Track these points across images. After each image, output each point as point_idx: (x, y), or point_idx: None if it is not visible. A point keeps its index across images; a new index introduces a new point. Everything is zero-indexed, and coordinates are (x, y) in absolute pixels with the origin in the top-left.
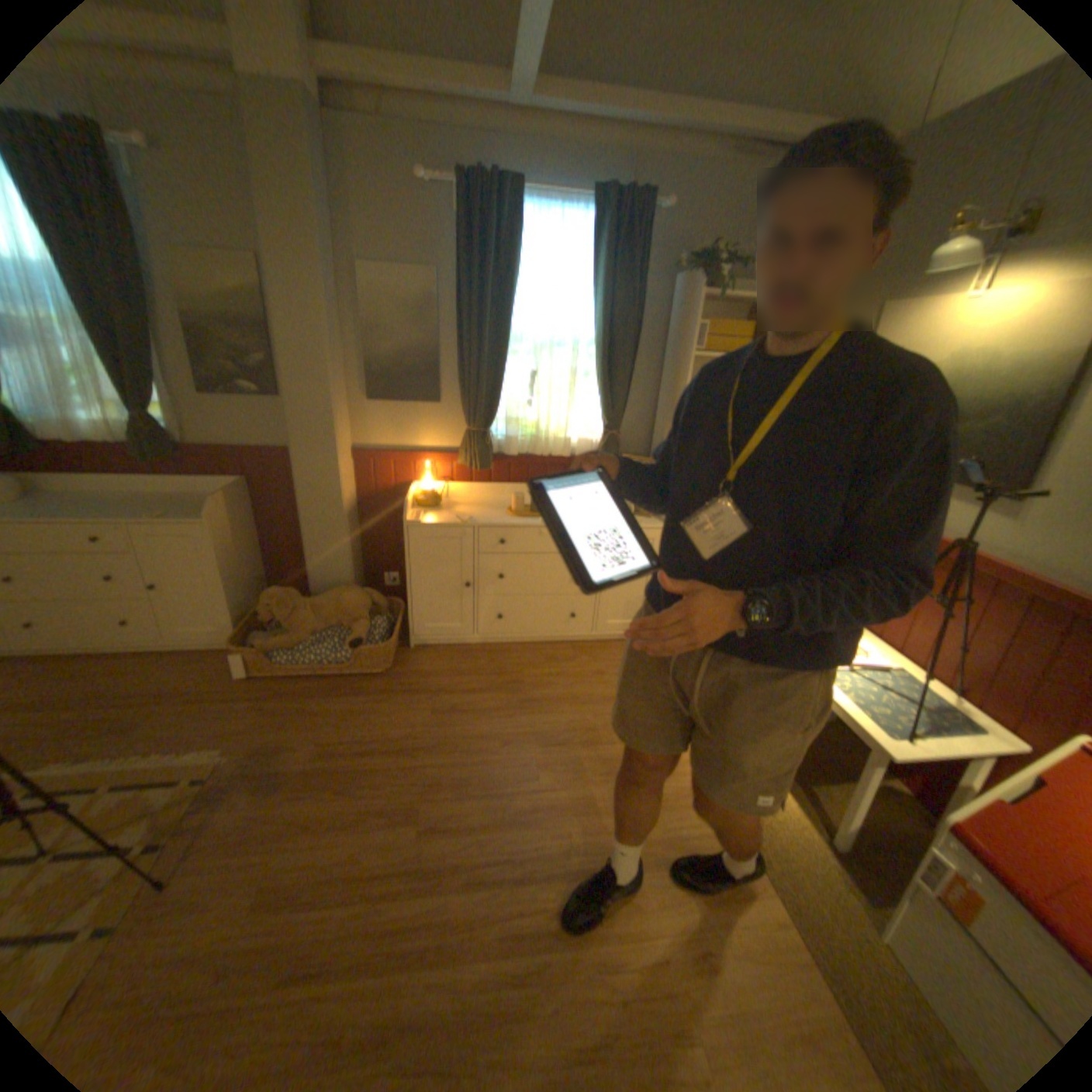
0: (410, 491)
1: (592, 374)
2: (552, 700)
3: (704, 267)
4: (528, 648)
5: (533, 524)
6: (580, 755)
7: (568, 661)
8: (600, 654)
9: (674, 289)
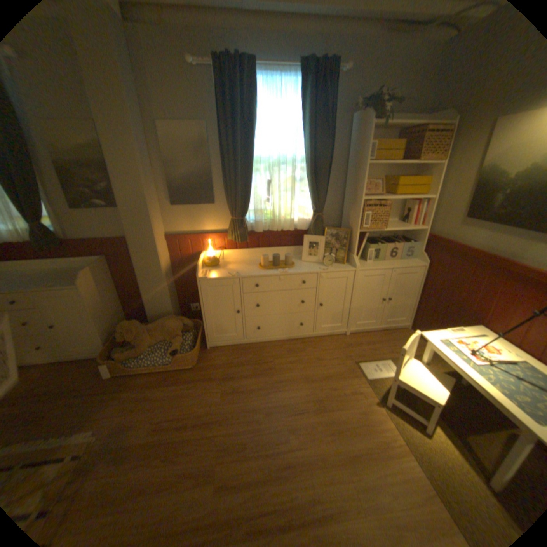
0: (201, 257)
1: (305, 179)
2: (293, 381)
3: (373, 106)
4: (276, 344)
5: (275, 273)
6: (314, 421)
7: (300, 352)
8: (319, 346)
9: (352, 123)
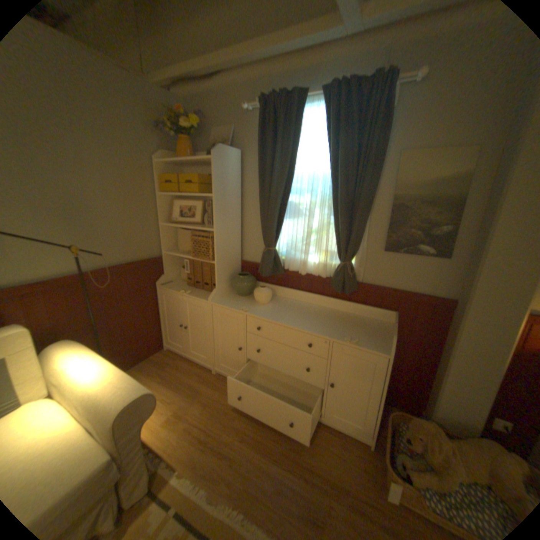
0: None
1: None
2: None
3: None
4: None
5: None
6: None
7: None
8: None
9: None
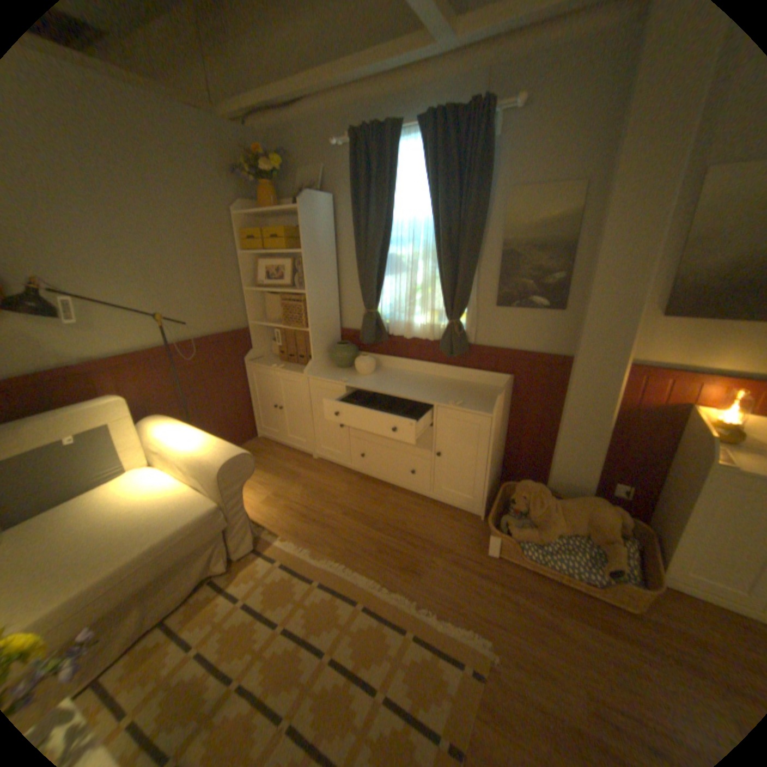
0: (701, 420)
1: None
2: None
3: None
4: None
5: None
6: None
7: None
8: None
9: None
